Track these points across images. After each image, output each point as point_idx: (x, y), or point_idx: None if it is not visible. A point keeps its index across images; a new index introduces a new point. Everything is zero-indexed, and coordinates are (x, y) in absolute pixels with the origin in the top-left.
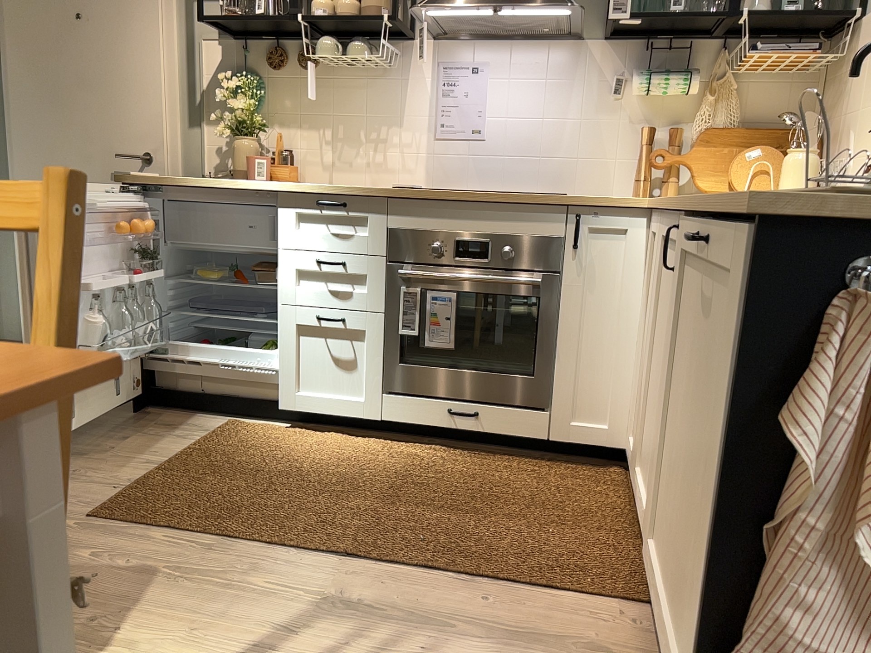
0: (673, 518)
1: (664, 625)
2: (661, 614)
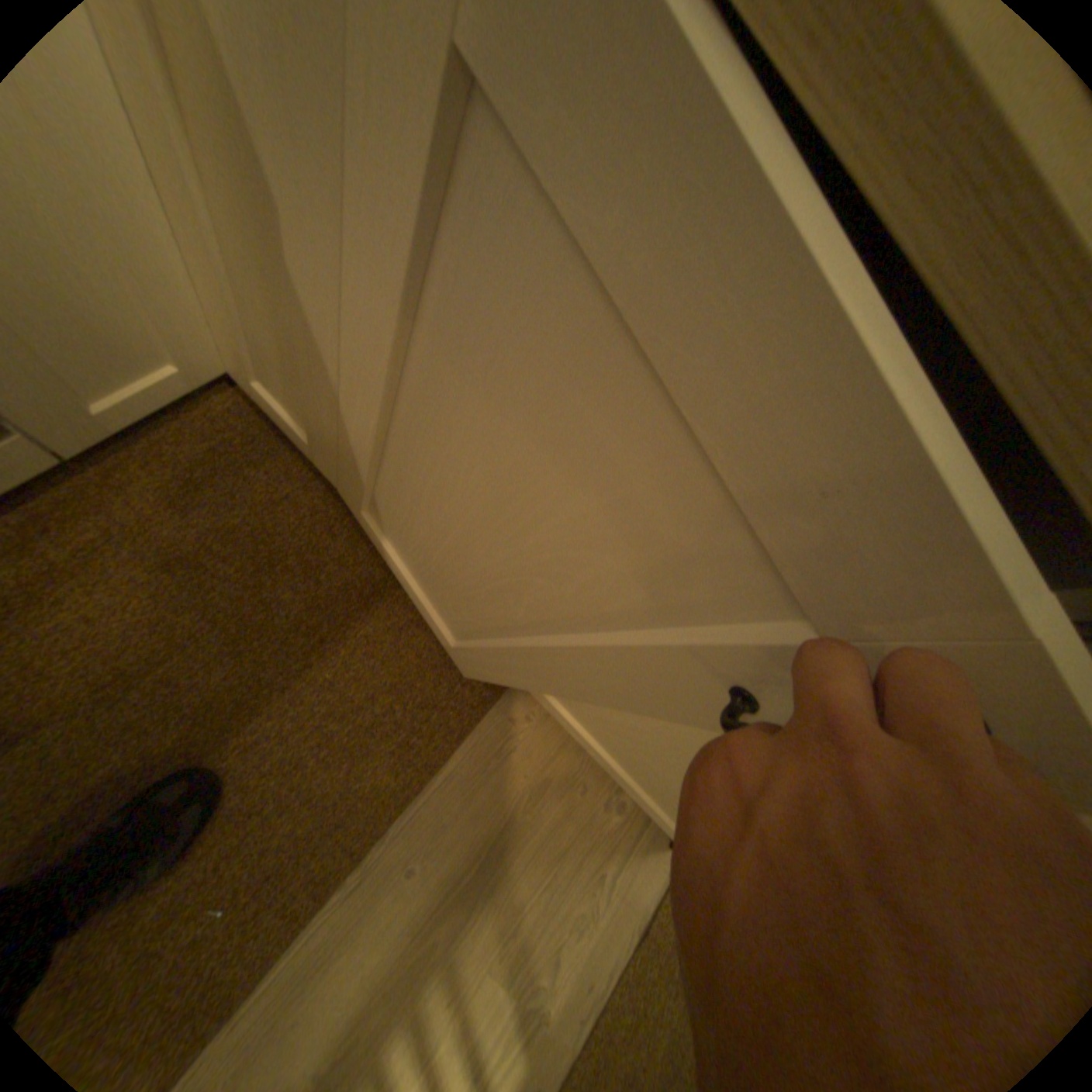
0: (612, 734)
1: (587, 752)
2: (574, 740)
